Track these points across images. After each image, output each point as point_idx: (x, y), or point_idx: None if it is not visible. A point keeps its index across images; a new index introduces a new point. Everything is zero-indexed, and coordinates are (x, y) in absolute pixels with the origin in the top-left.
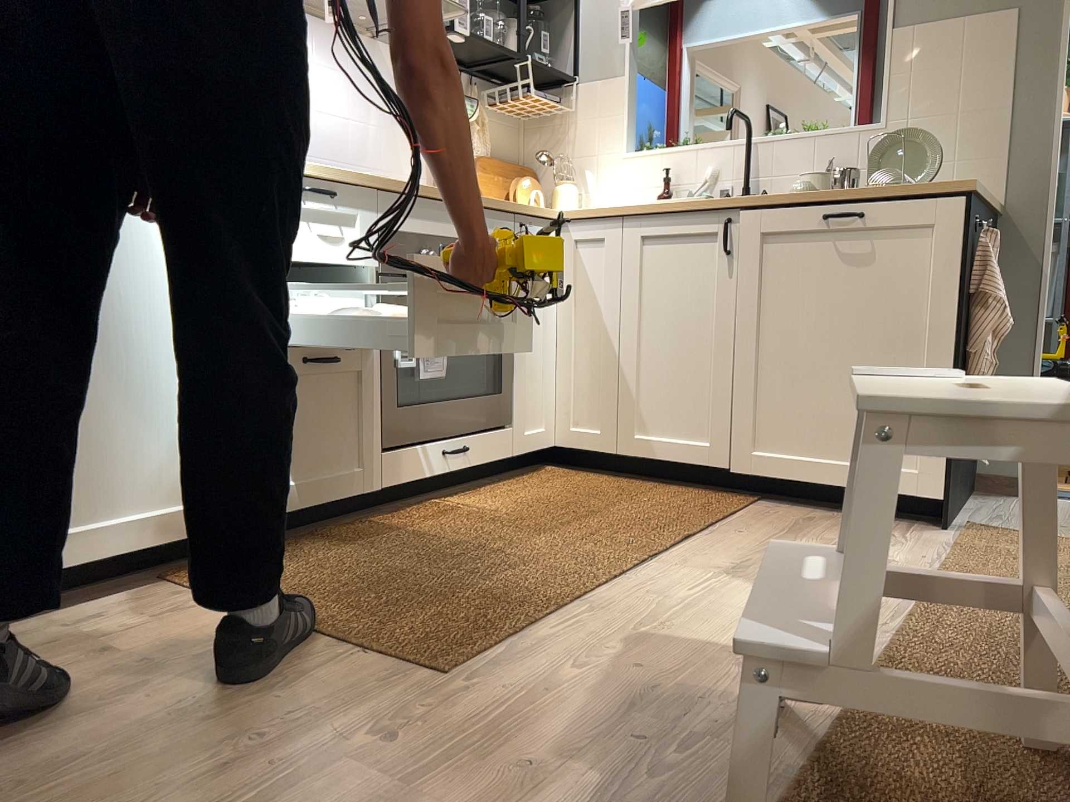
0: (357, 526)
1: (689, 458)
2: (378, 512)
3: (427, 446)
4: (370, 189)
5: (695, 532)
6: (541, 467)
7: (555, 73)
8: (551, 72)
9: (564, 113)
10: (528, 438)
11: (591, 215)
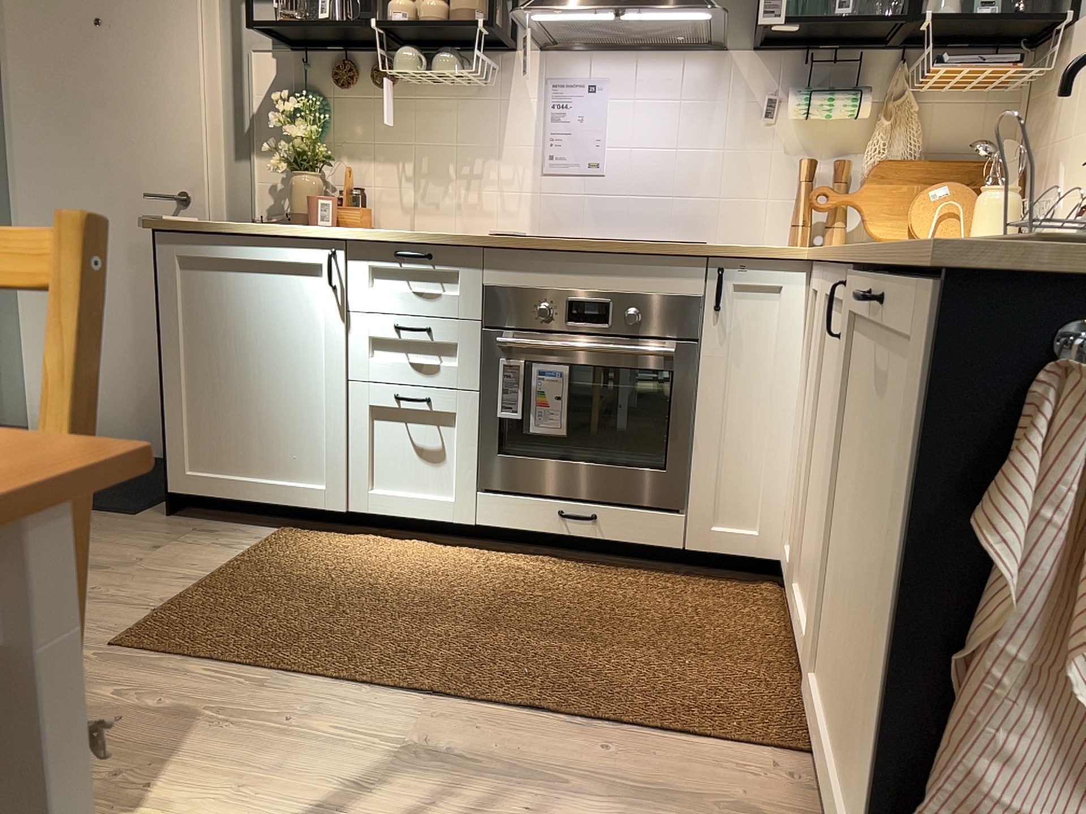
0: (449, 551)
1: (803, 650)
2: (496, 549)
3: (539, 504)
4: (470, 247)
5: (546, 717)
6: (776, 584)
7: (1018, 16)
8: (1003, 17)
9: (1042, 75)
10: (719, 538)
11: (817, 261)
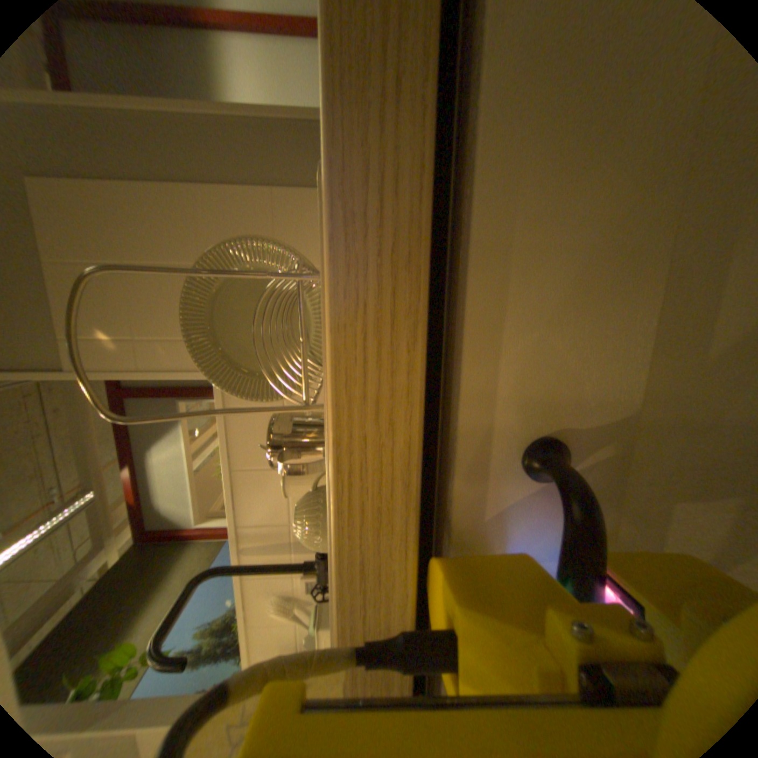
0: None
1: None
2: None
3: None
4: None
5: None
6: None
7: None
8: None
9: None
10: None
11: None
